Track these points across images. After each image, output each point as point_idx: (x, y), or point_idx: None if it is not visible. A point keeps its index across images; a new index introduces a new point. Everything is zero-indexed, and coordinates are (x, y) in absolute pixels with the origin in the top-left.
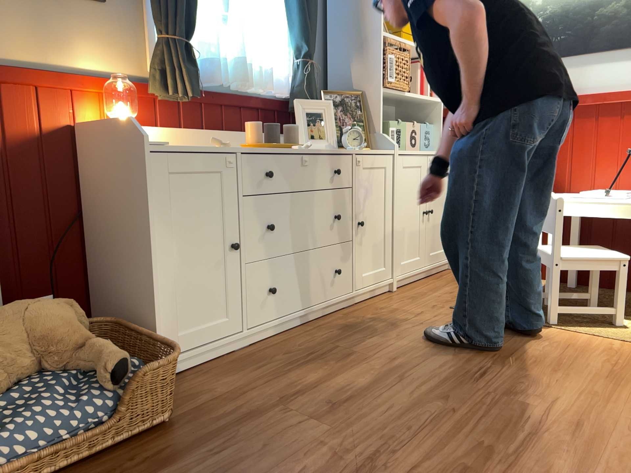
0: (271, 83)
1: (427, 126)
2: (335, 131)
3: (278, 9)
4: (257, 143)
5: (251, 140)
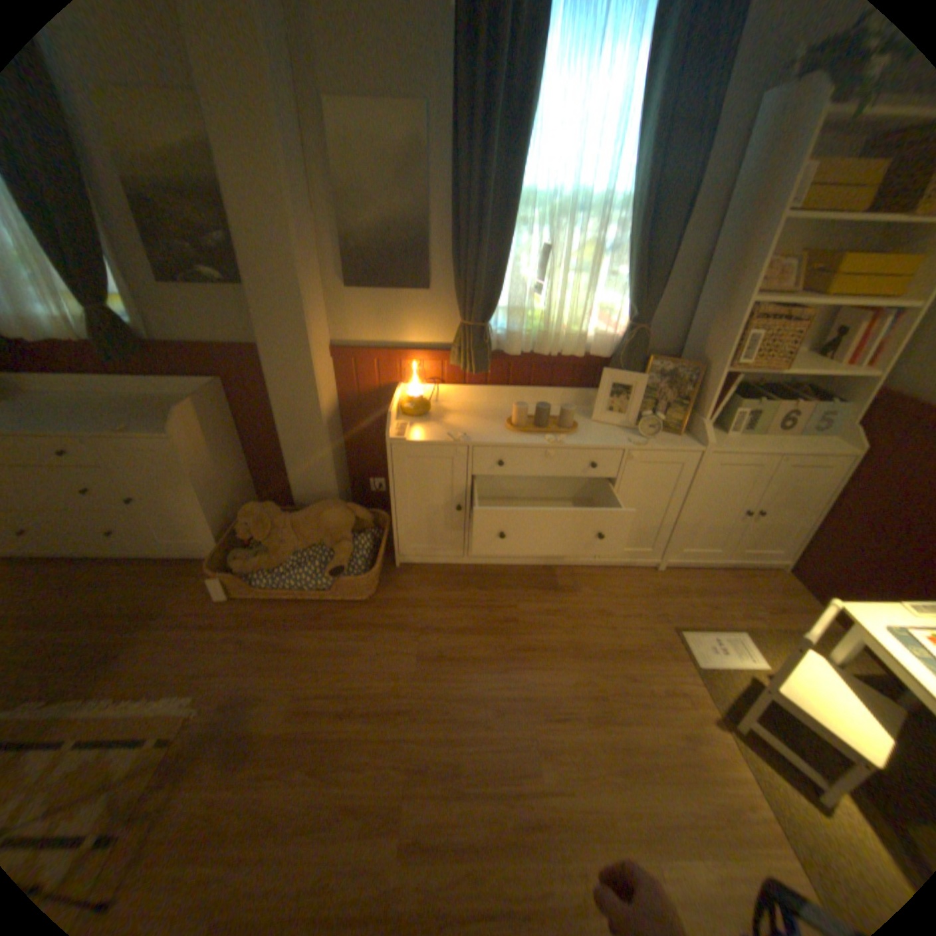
0: (594, 341)
1: (845, 400)
2: (638, 409)
3: (621, 260)
4: (514, 426)
5: (513, 420)
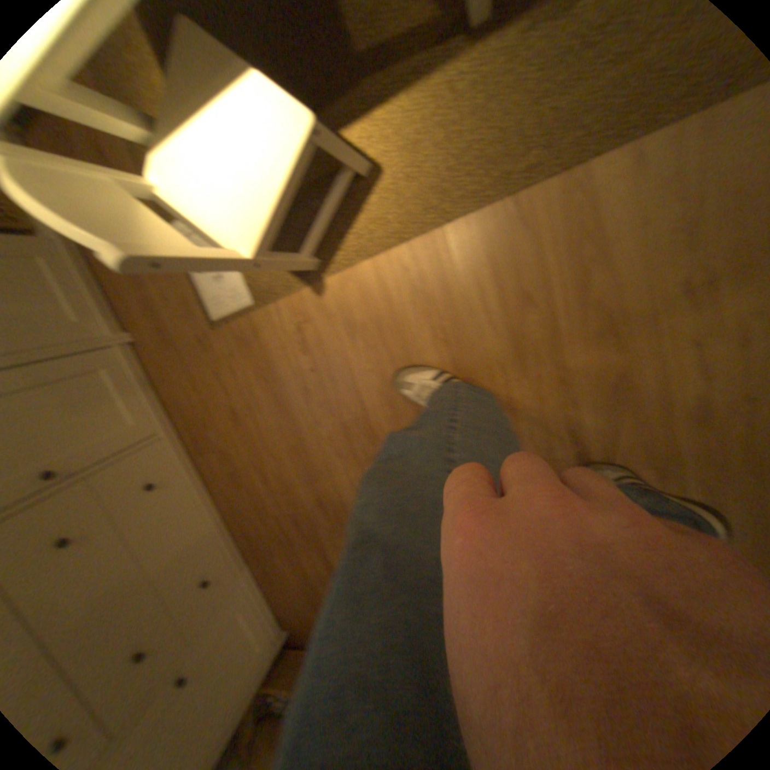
0: None
1: None
2: None
3: None
4: None
5: None
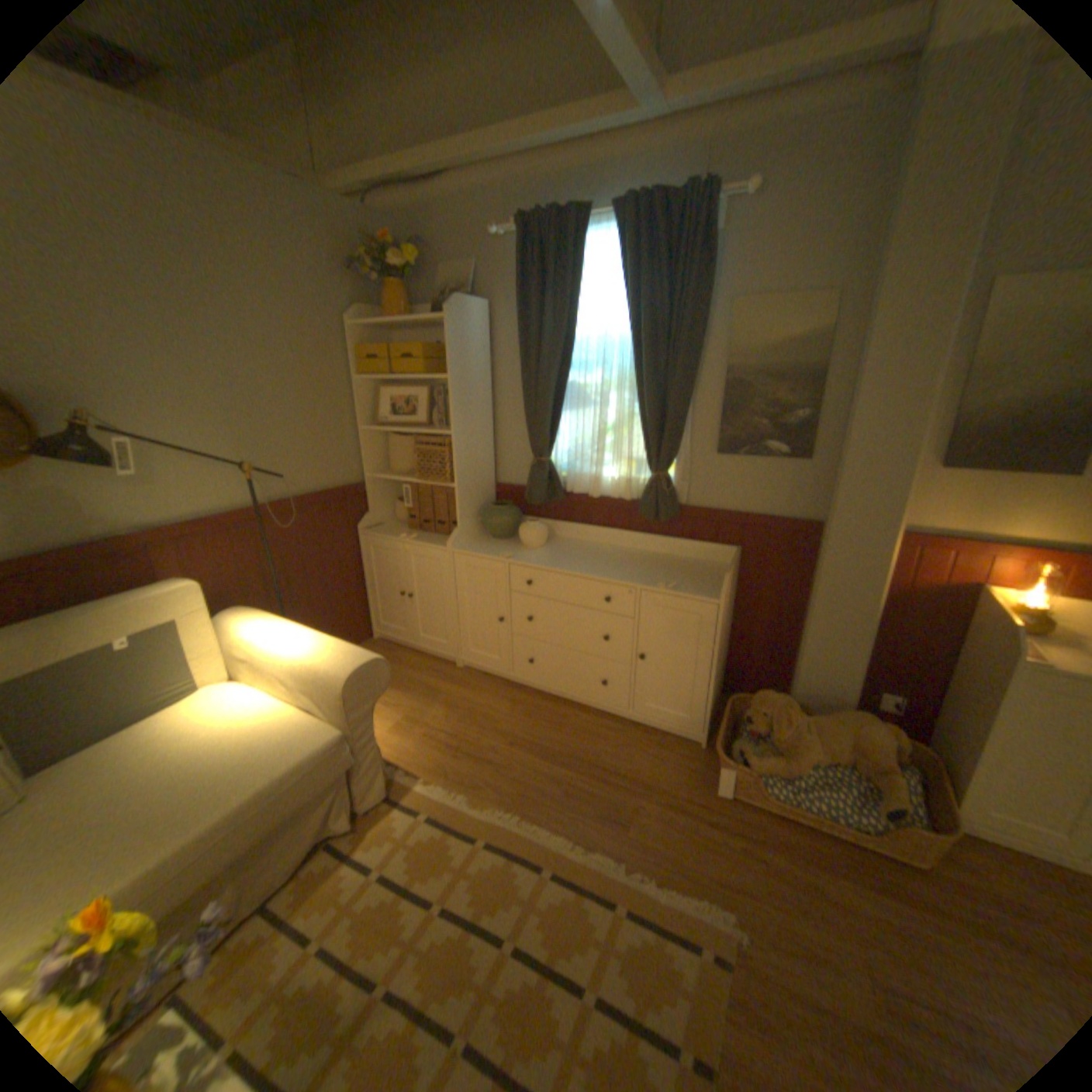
0: None
1: None
2: None
3: None
4: None
5: None
